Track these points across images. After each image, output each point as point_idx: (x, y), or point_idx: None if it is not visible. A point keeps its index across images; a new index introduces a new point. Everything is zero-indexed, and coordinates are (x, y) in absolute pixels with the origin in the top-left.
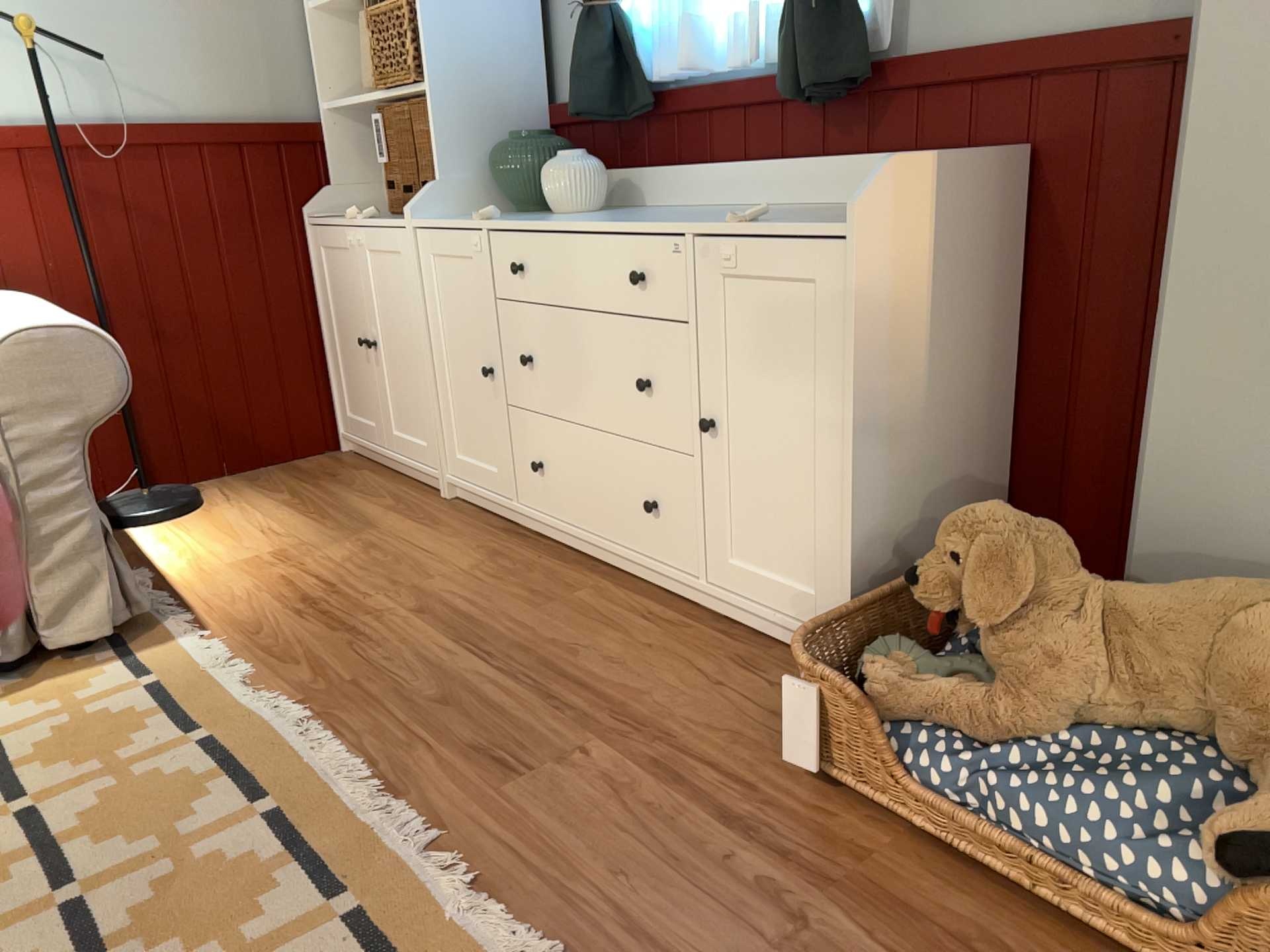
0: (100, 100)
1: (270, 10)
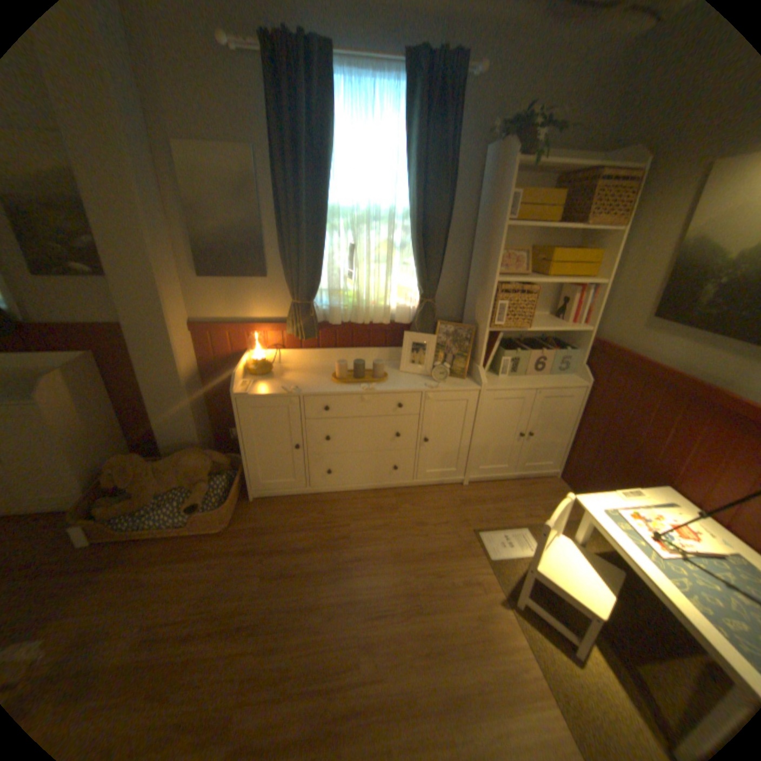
0: None
1: None
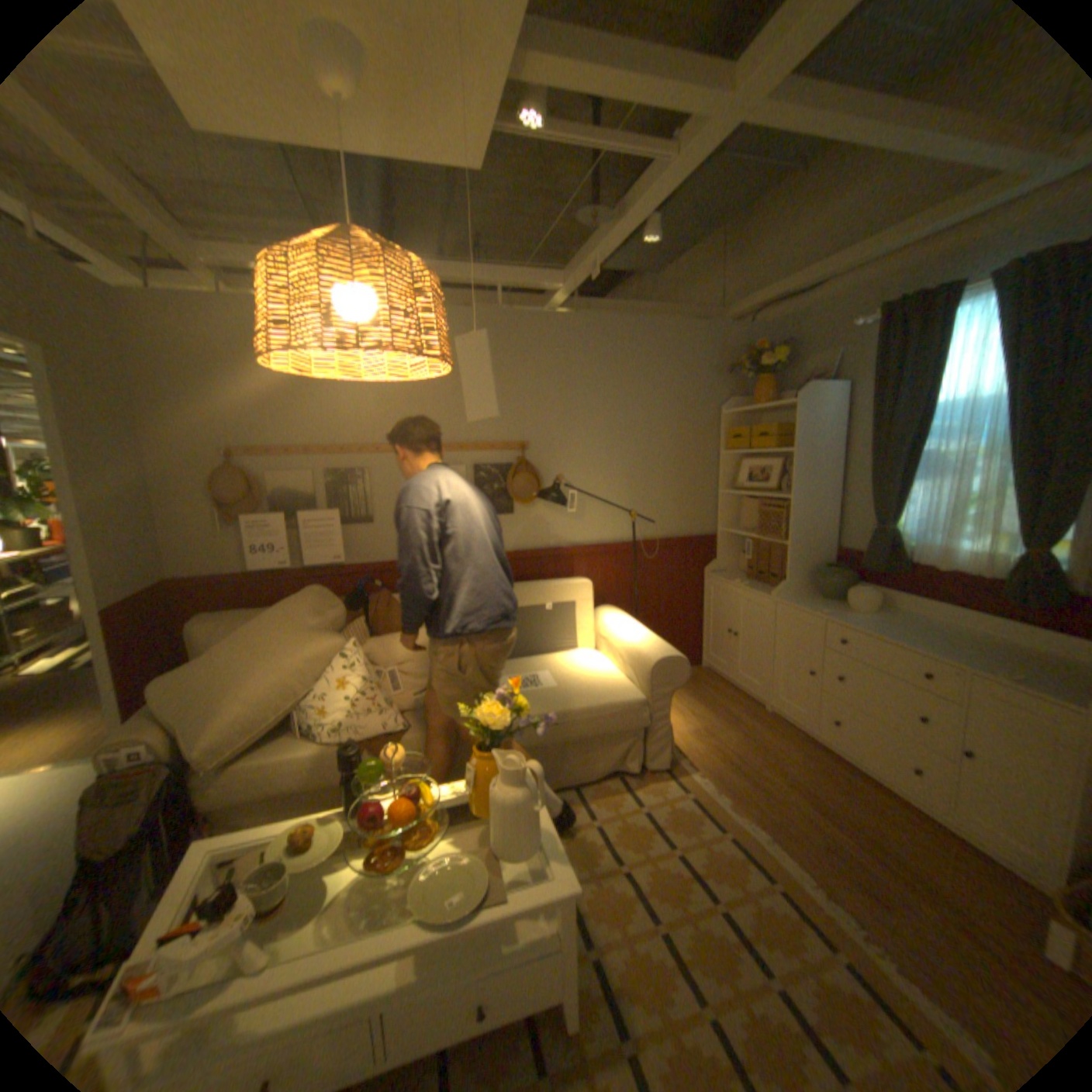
0: (641, 530)
1: (703, 491)
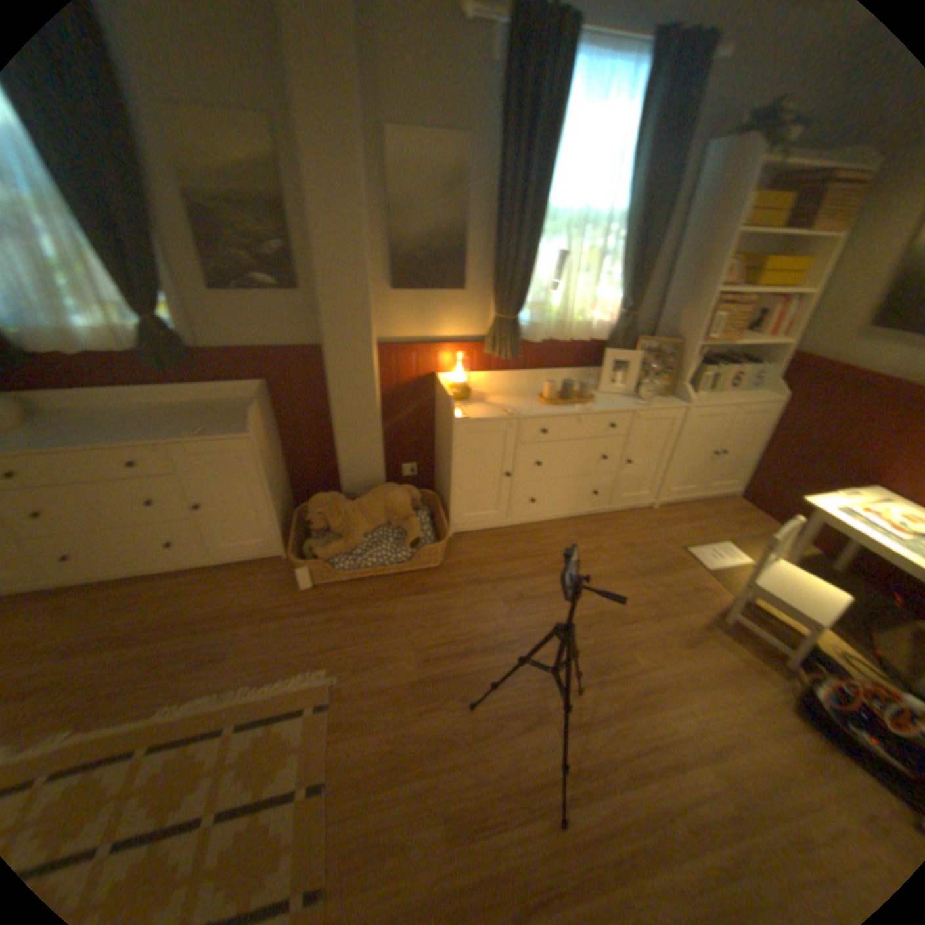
0: None
1: None
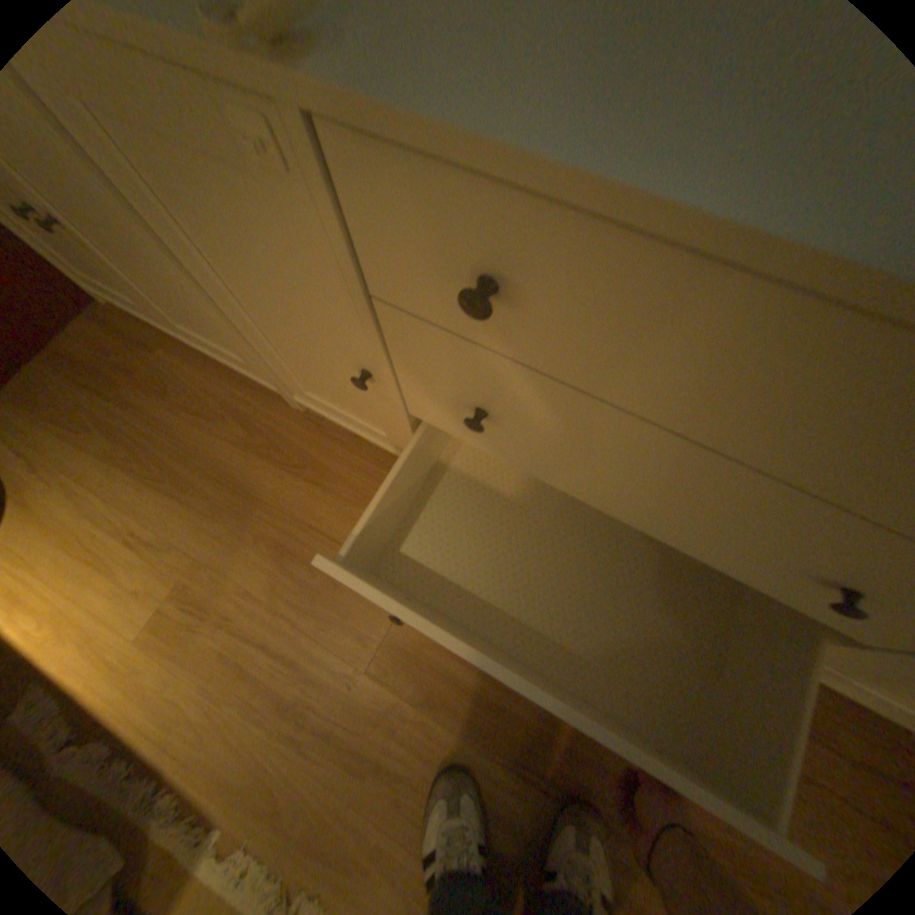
0: None
1: None
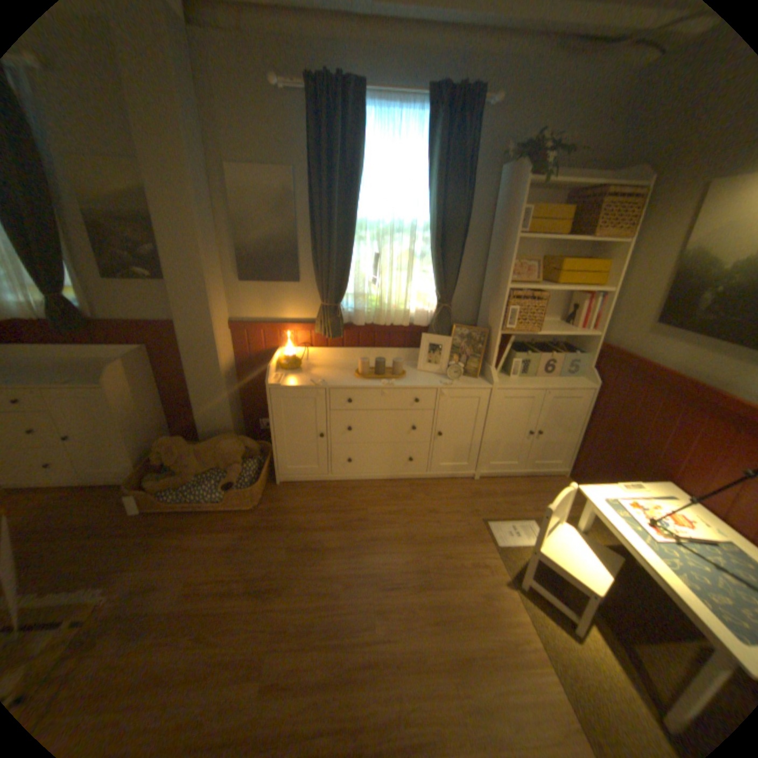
0: None
1: None
